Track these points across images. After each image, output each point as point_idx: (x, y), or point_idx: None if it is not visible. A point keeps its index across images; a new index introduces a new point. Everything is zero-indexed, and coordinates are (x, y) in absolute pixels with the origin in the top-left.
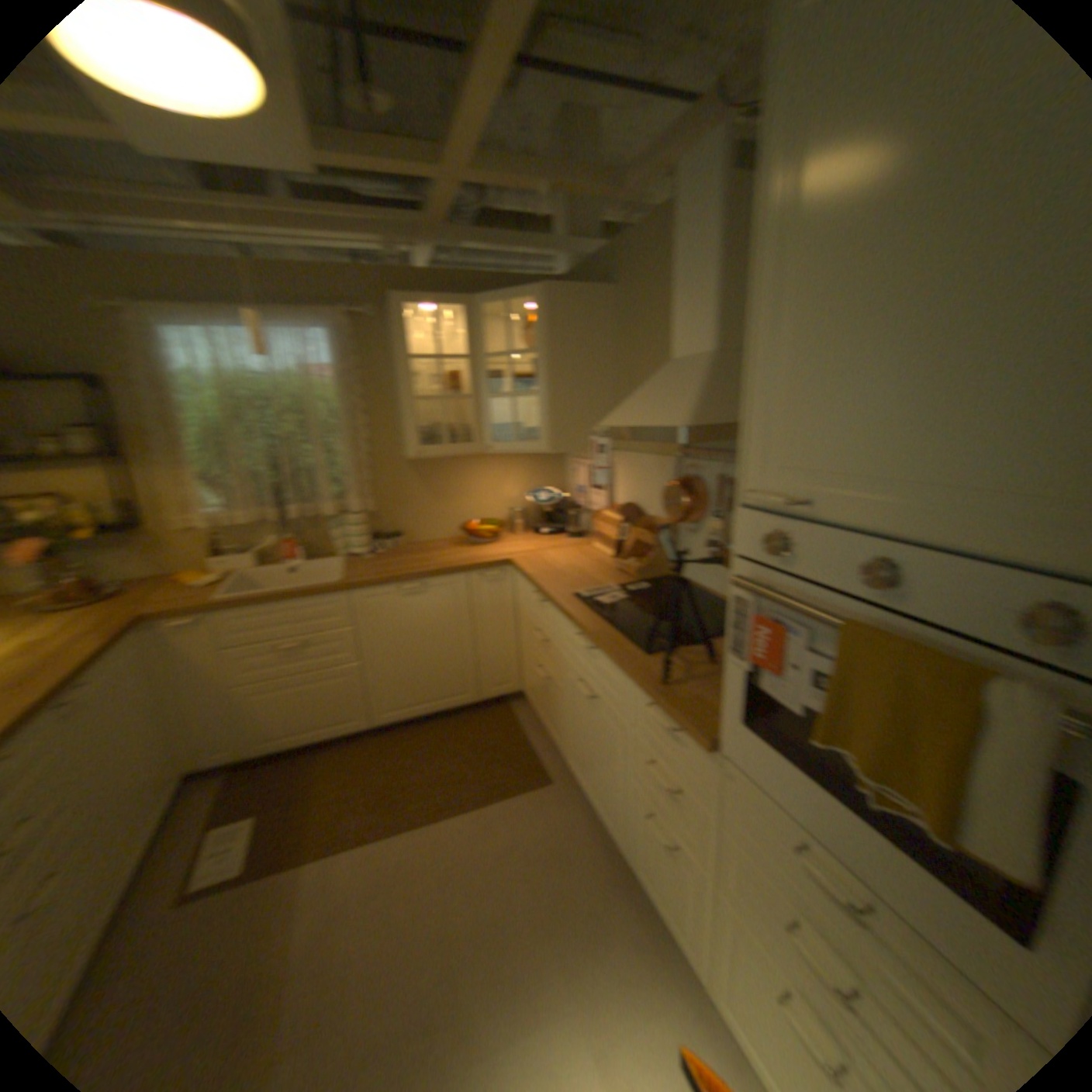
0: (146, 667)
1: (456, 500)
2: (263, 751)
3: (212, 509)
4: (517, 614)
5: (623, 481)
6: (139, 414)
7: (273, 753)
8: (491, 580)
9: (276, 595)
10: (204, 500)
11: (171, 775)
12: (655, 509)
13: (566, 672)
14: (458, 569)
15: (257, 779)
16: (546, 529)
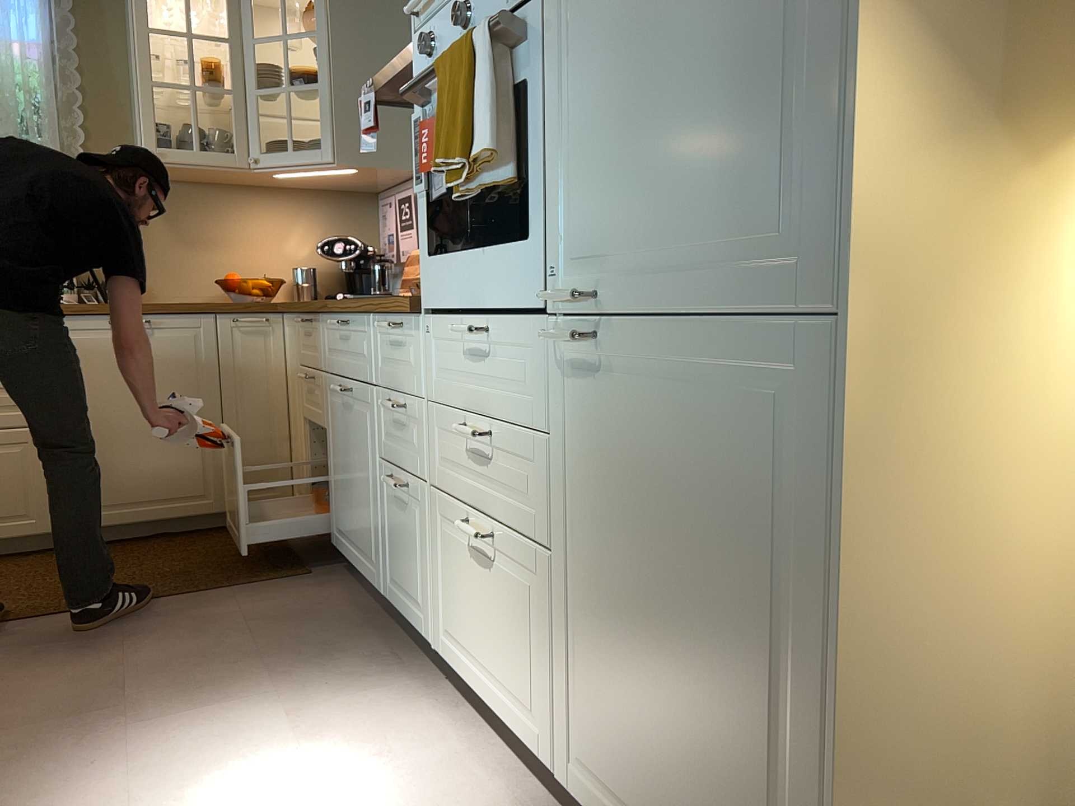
0: None
1: (219, 250)
2: None
3: None
4: (290, 379)
5: None
6: None
7: None
8: (255, 329)
9: None
10: None
11: None
12: None
13: (330, 395)
14: (207, 306)
15: None
16: (347, 292)
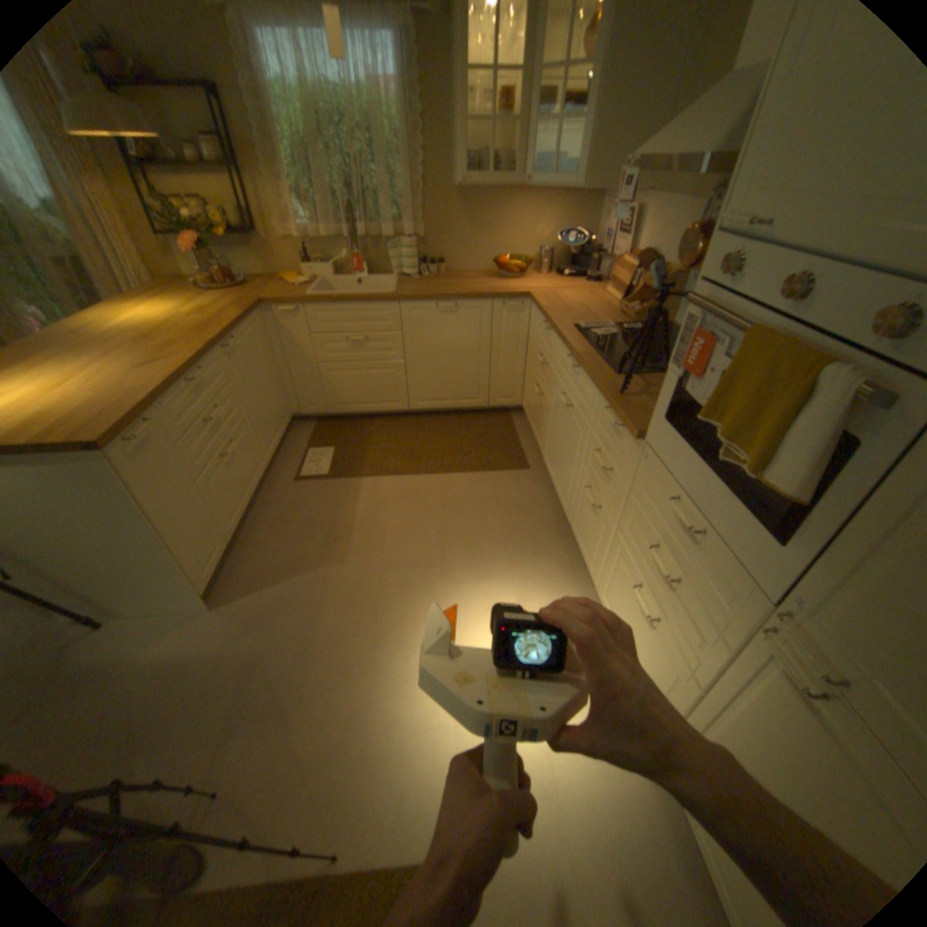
0: (272, 337)
1: (496, 235)
2: (343, 409)
3: (308, 221)
4: (530, 343)
5: (653, 225)
6: (253, 125)
7: (349, 412)
8: (514, 310)
9: (352, 297)
10: (301, 212)
11: (290, 412)
12: (675, 256)
13: (556, 388)
14: (488, 296)
15: (339, 427)
16: (571, 271)
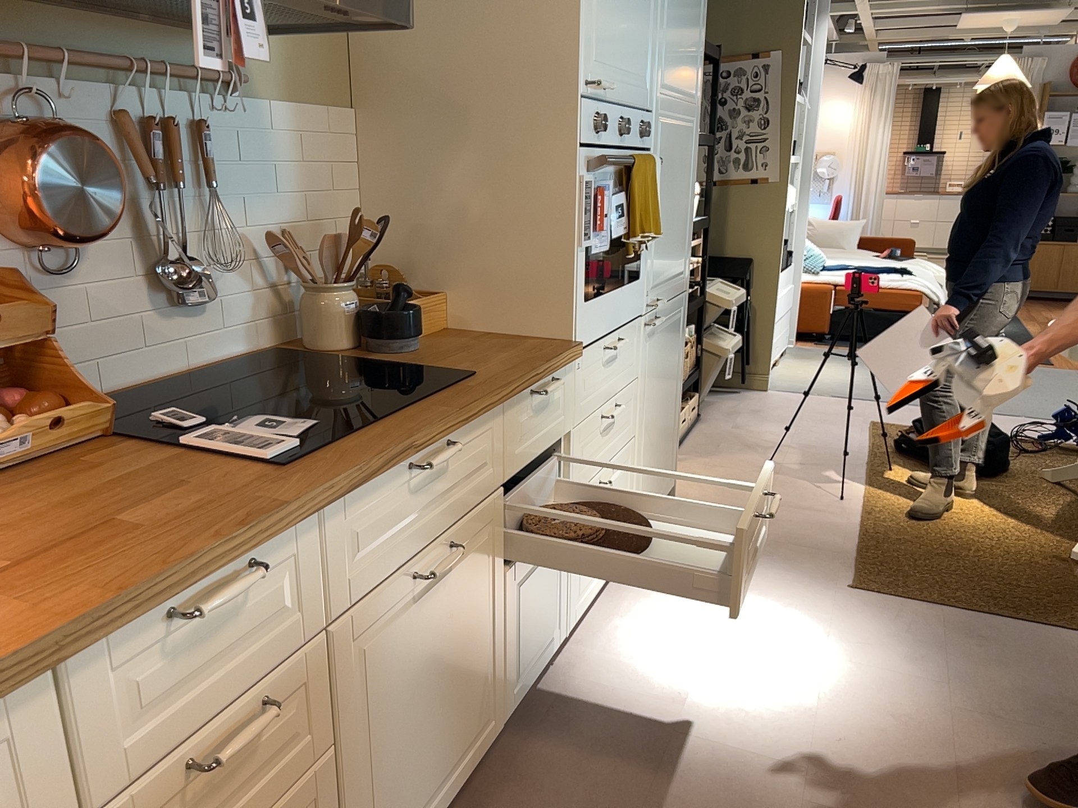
0: None
1: None
2: None
3: None
4: None
5: None
6: None
7: None
8: None
9: None
10: None
11: None
12: None
13: (360, 643)
14: None
15: None
16: None
